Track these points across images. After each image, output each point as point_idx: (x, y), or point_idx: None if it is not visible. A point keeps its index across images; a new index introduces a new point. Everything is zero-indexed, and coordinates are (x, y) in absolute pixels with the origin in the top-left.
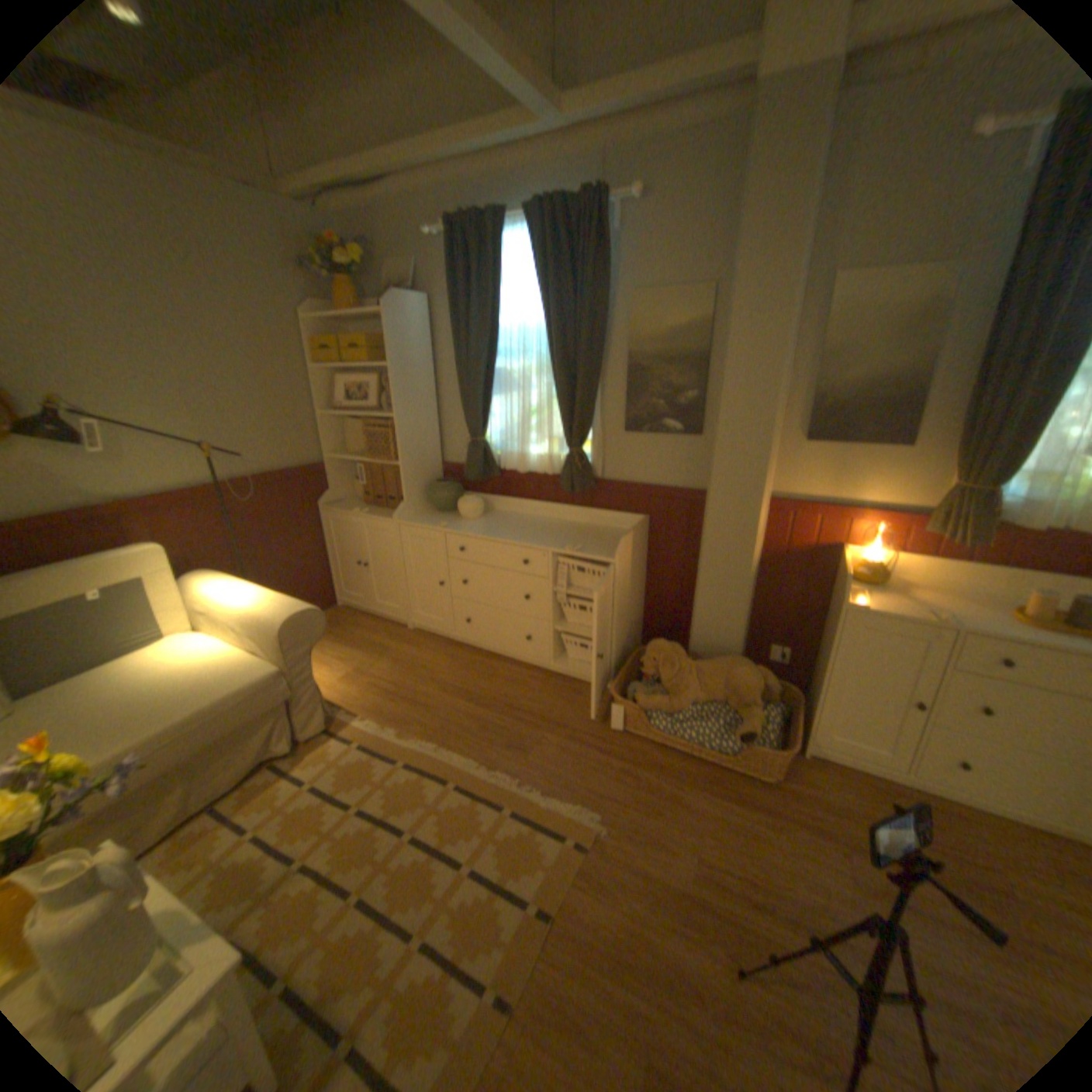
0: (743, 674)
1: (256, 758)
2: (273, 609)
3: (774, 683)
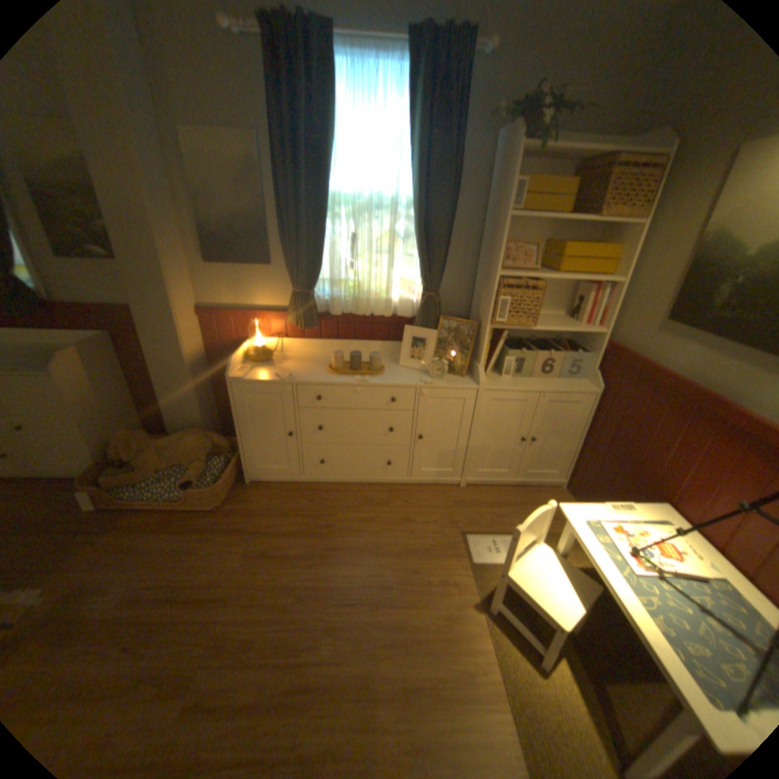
0: (190, 441)
1: None
2: None
3: (219, 441)
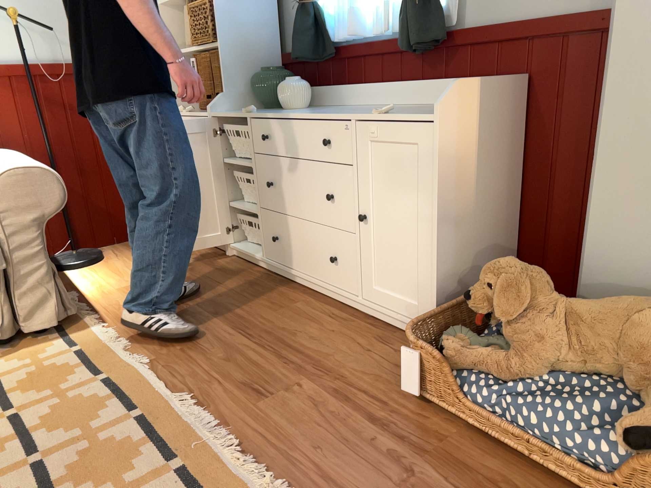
0: None
1: None
2: (9, 166)
3: None
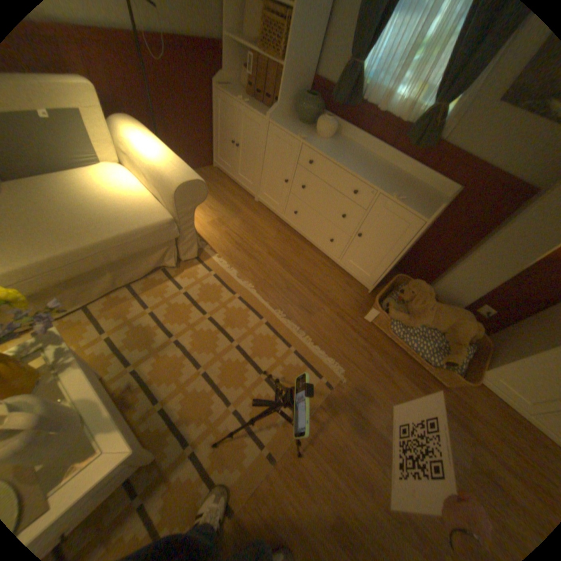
0: (468, 326)
1: (156, 263)
2: (174, 172)
3: (482, 336)
